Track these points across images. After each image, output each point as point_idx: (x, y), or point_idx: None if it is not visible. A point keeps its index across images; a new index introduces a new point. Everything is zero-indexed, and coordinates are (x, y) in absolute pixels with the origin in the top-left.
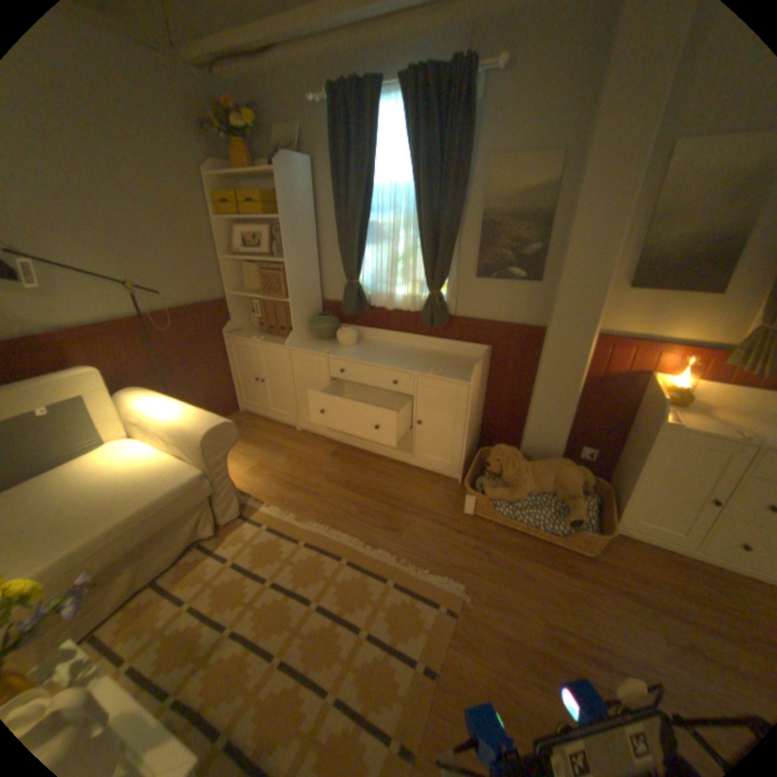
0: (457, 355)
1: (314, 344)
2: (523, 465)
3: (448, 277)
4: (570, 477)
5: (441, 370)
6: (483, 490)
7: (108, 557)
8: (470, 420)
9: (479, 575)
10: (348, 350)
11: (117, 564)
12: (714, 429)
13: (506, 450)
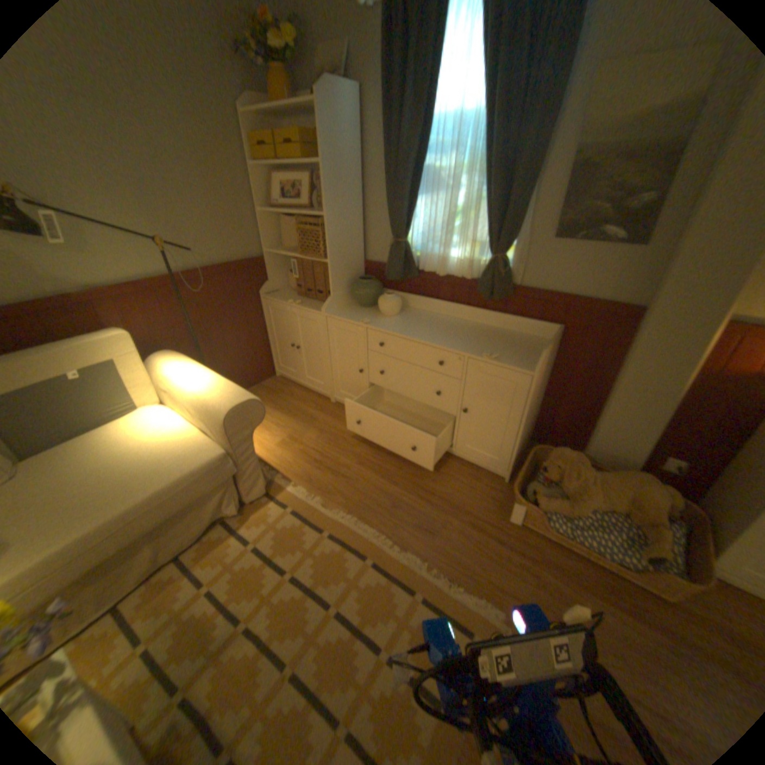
0: (518, 333)
1: (353, 311)
2: (590, 475)
3: (517, 236)
4: (653, 499)
5: (499, 353)
6: (536, 500)
7: (125, 538)
8: (528, 414)
9: (524, 602)
10: (390, 320)
11: (138, 541)
12: None
13: (571, 456)
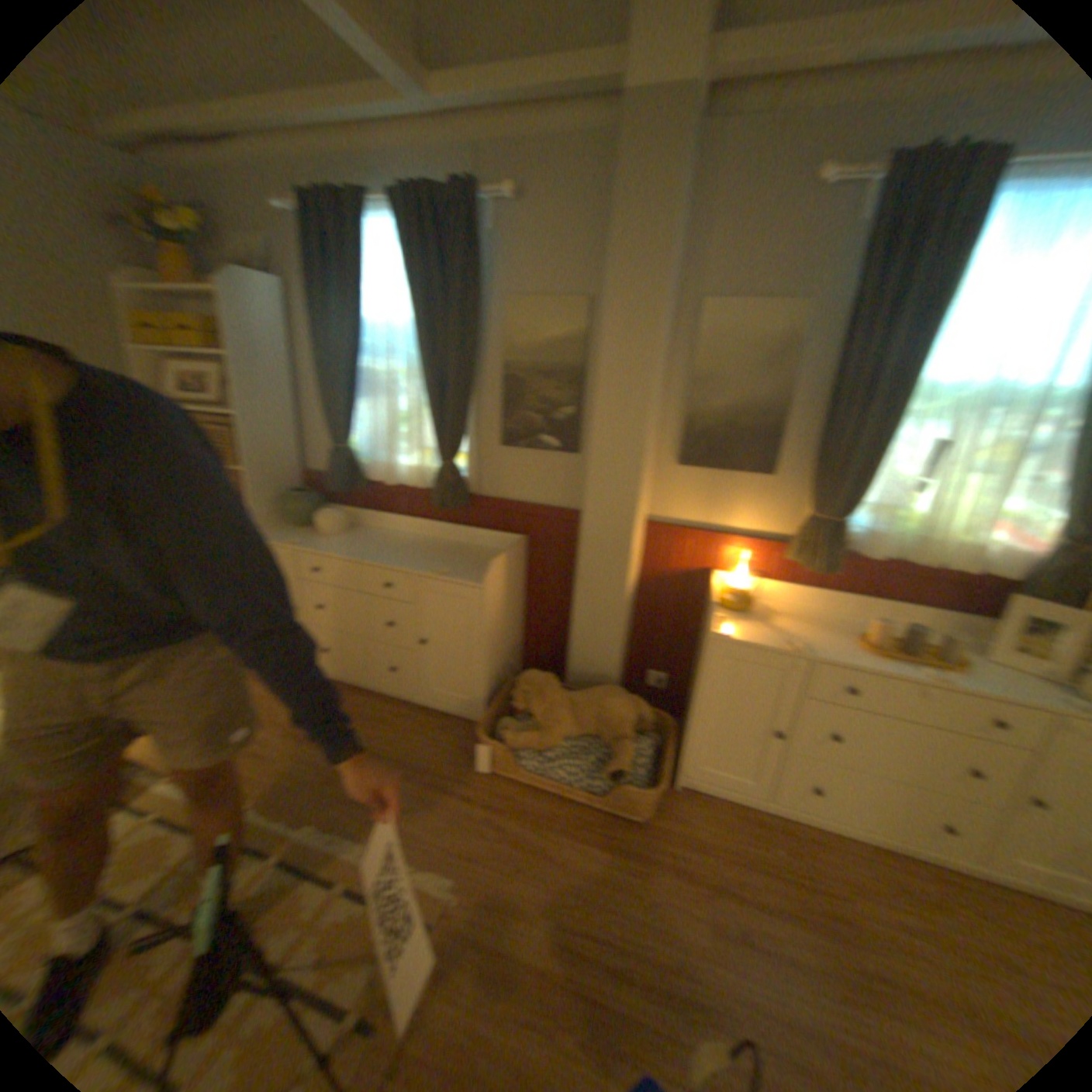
0: (486, 548)
1: (285, 533)
2: (561, 697)
3: (468, 444)
4: (617, 711)
5: (453, 569)
6: (504, 737)
7: None
8: (492, 637)
9: (481, 863)
10: (332, 541)
11: None
12: (767, 639)
13: (538, 678)
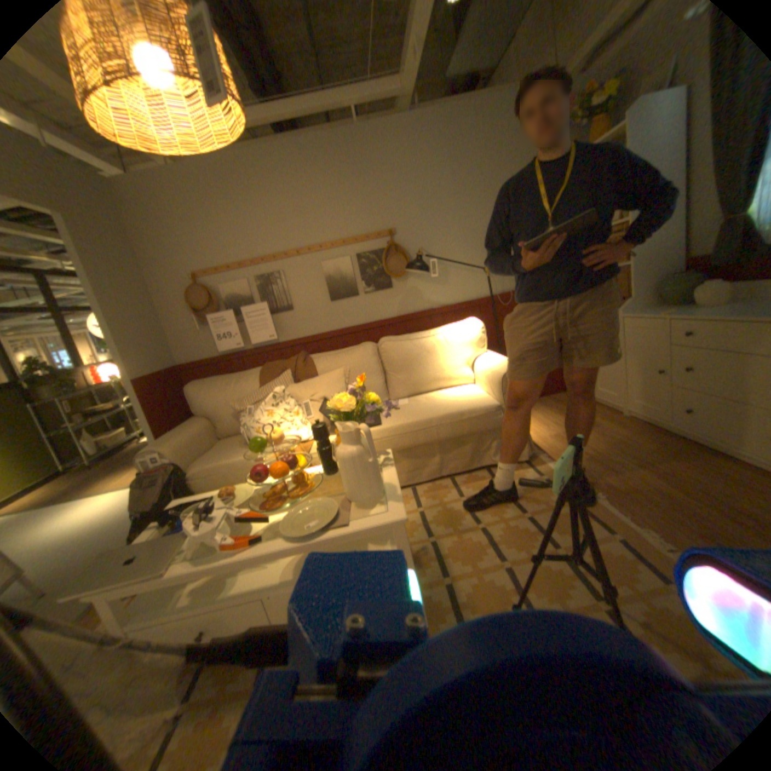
0: None
1: (660, 309)
2: None
3: None
4: None
5: None
6: None
7: (428, 436)
8: None
9: None
10: (709, 309)
11: (434, 447)
12: None
13: None
